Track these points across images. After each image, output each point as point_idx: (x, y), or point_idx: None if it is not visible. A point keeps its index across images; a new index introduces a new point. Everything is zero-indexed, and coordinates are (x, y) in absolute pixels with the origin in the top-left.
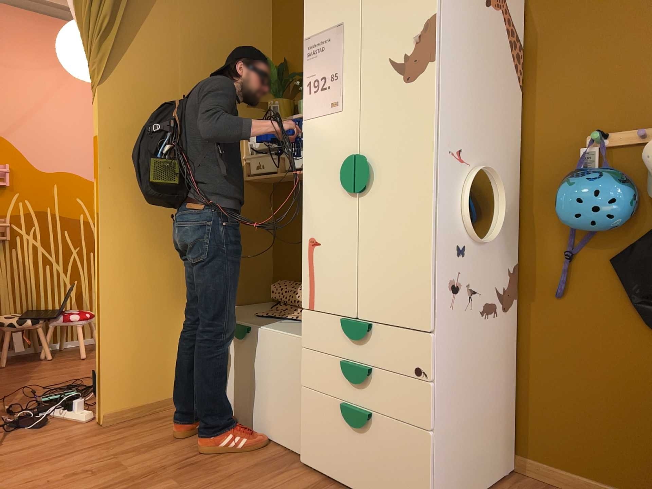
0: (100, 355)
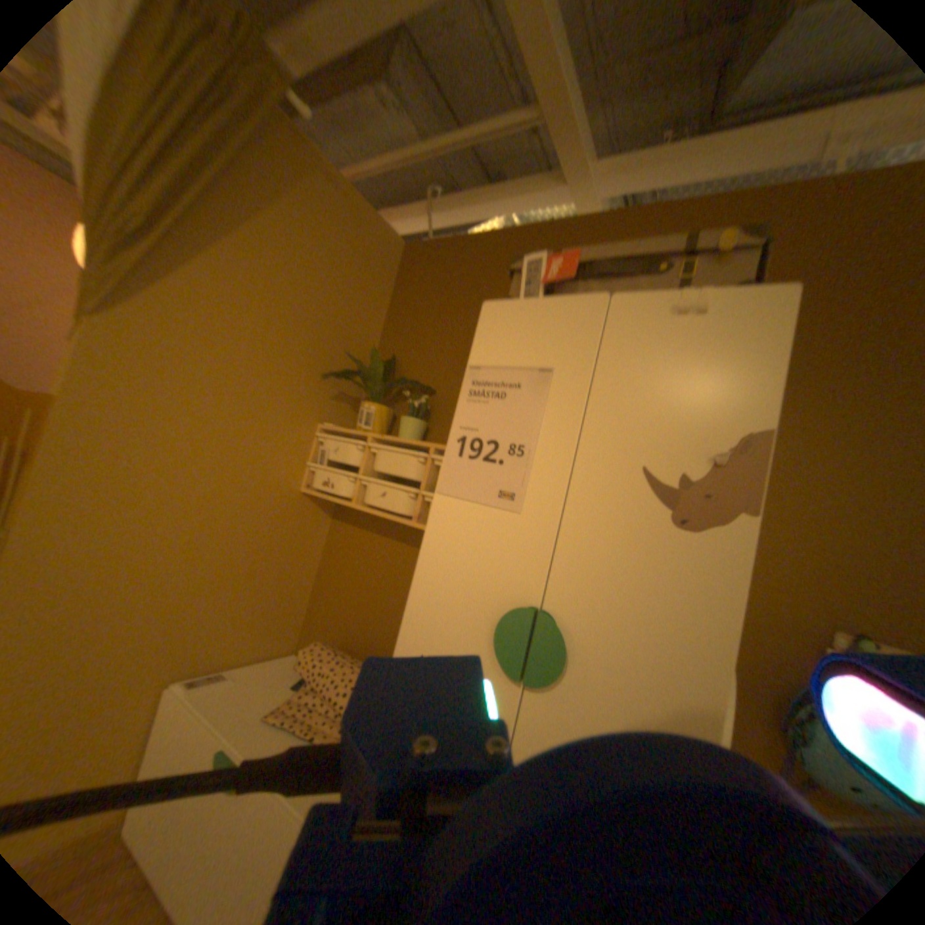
0: None
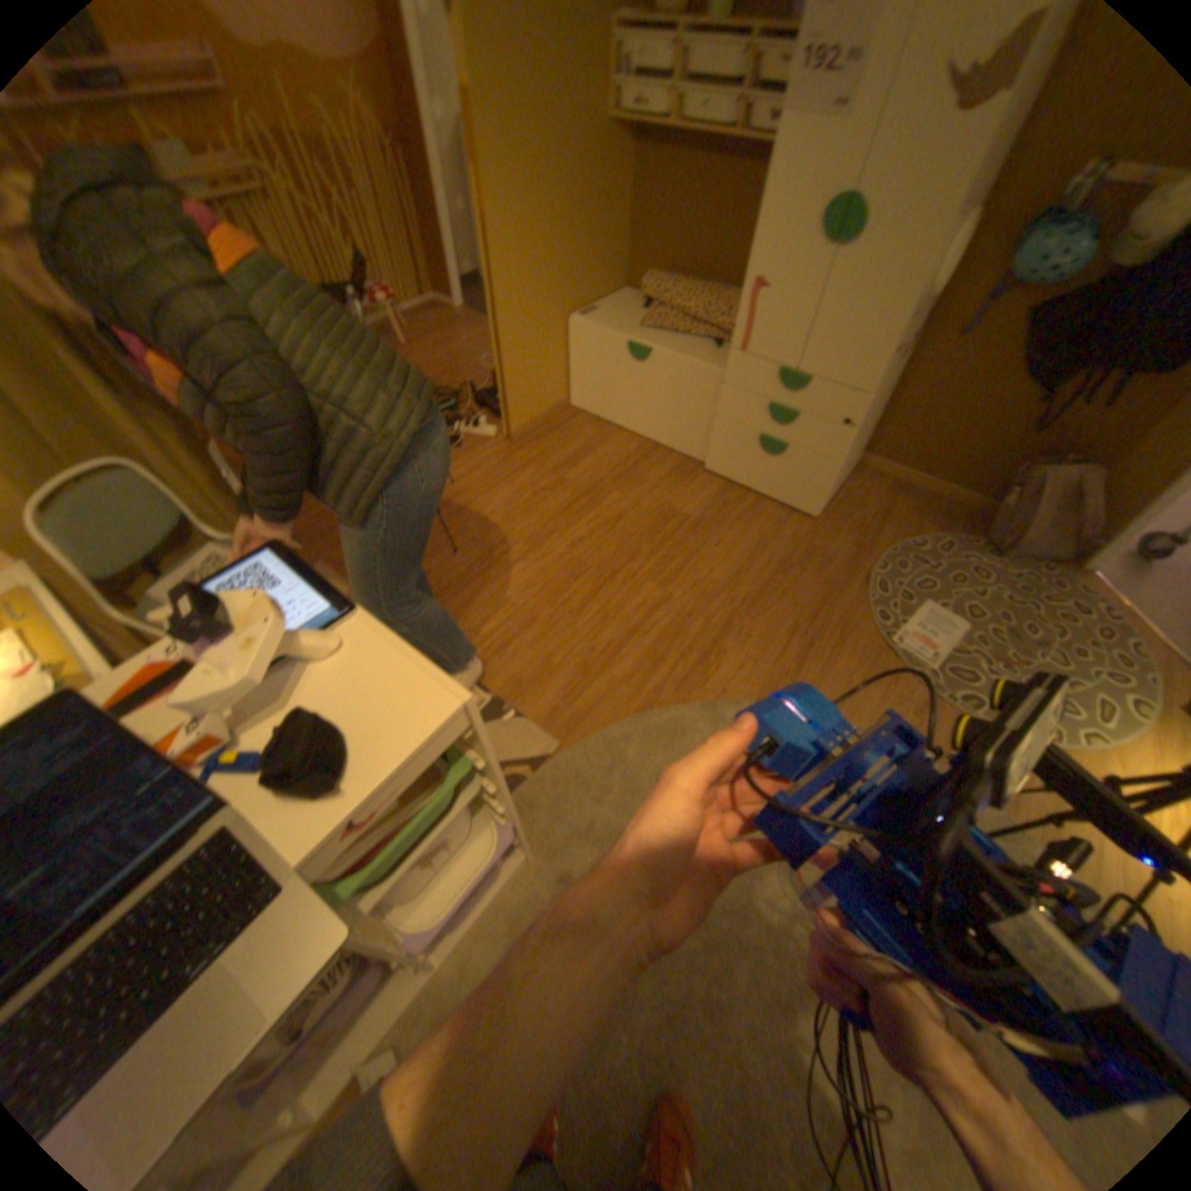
0: (503, 382)
